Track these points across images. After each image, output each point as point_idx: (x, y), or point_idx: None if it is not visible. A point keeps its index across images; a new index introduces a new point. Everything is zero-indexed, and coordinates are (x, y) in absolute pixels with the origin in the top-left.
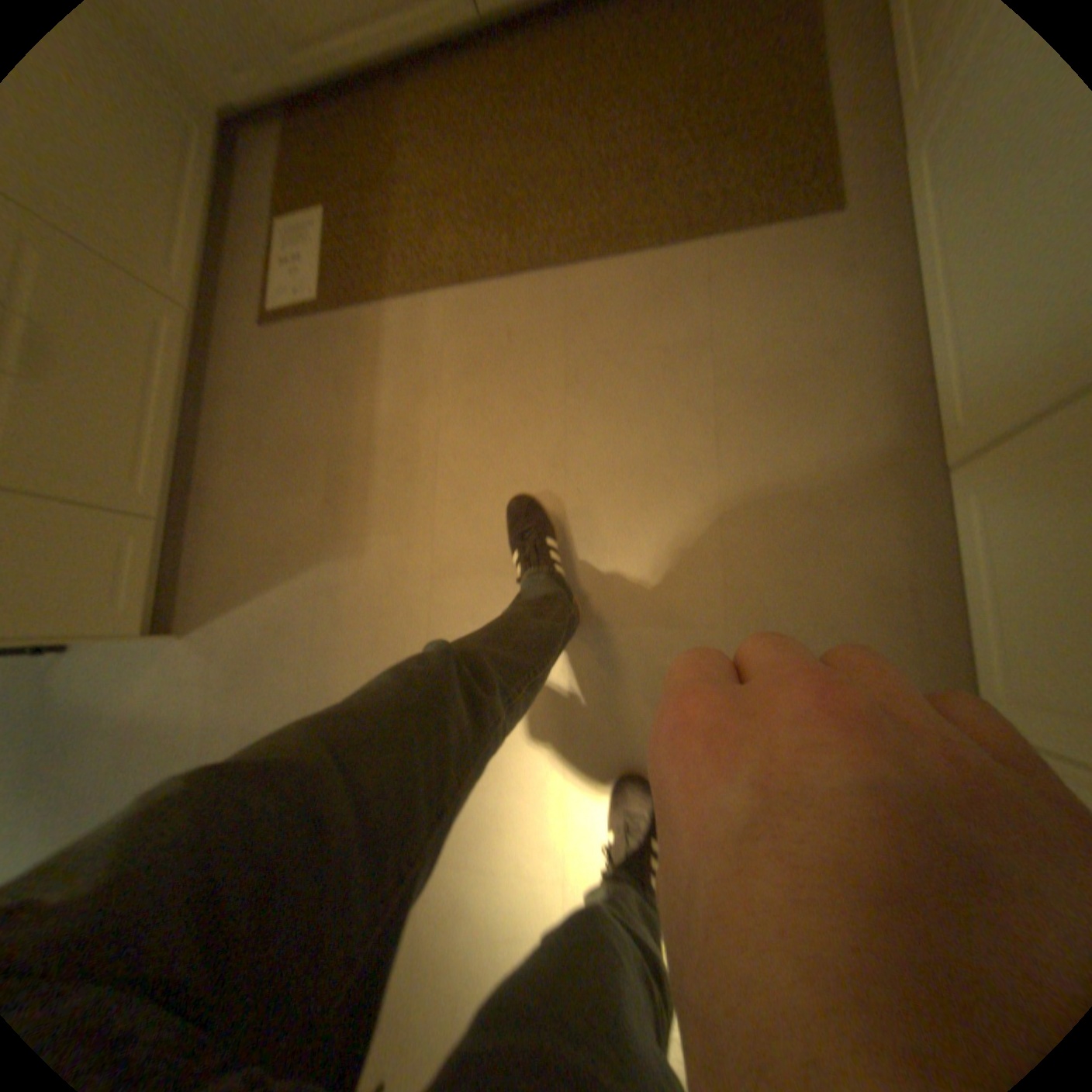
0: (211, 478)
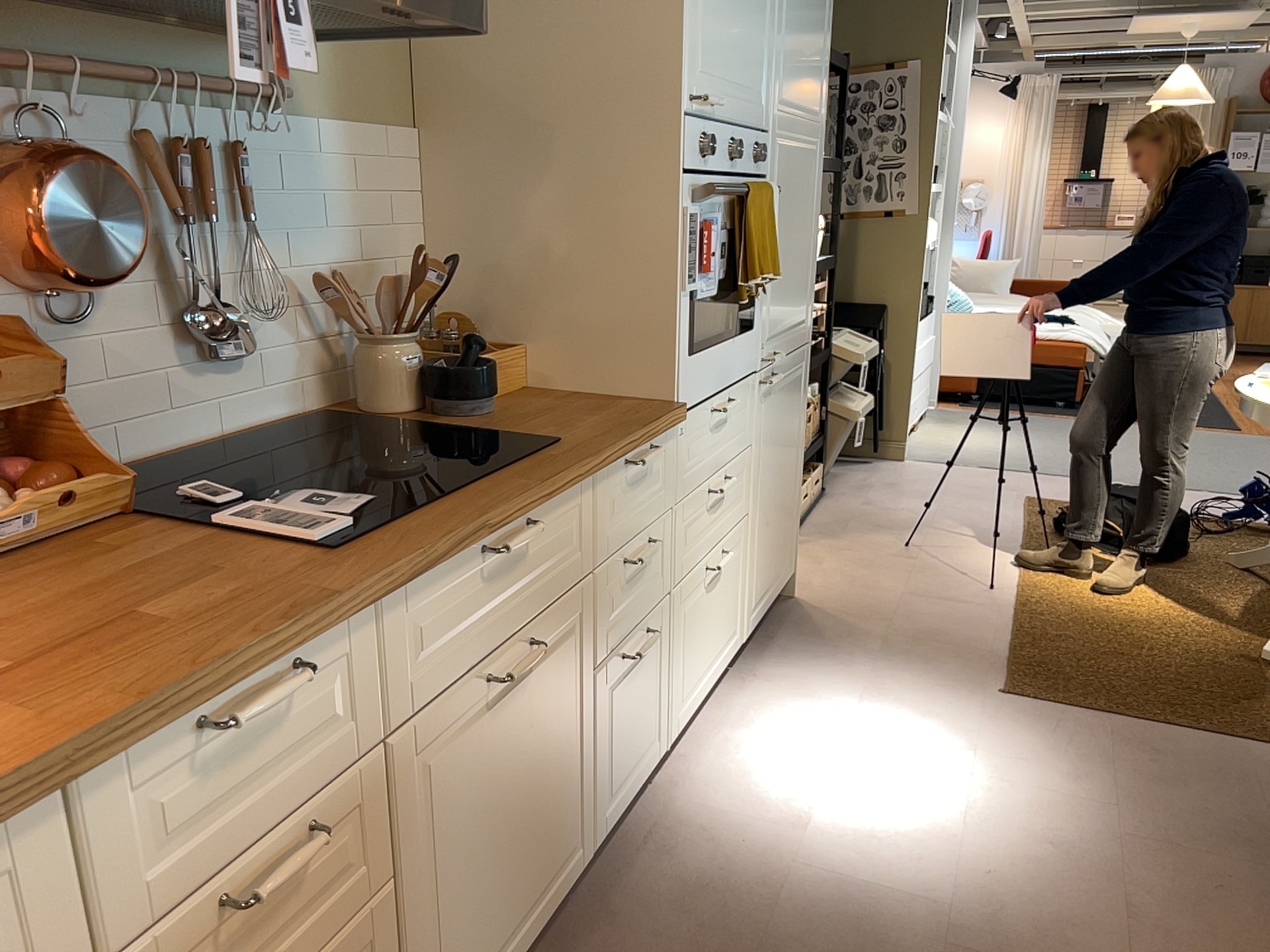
0: None
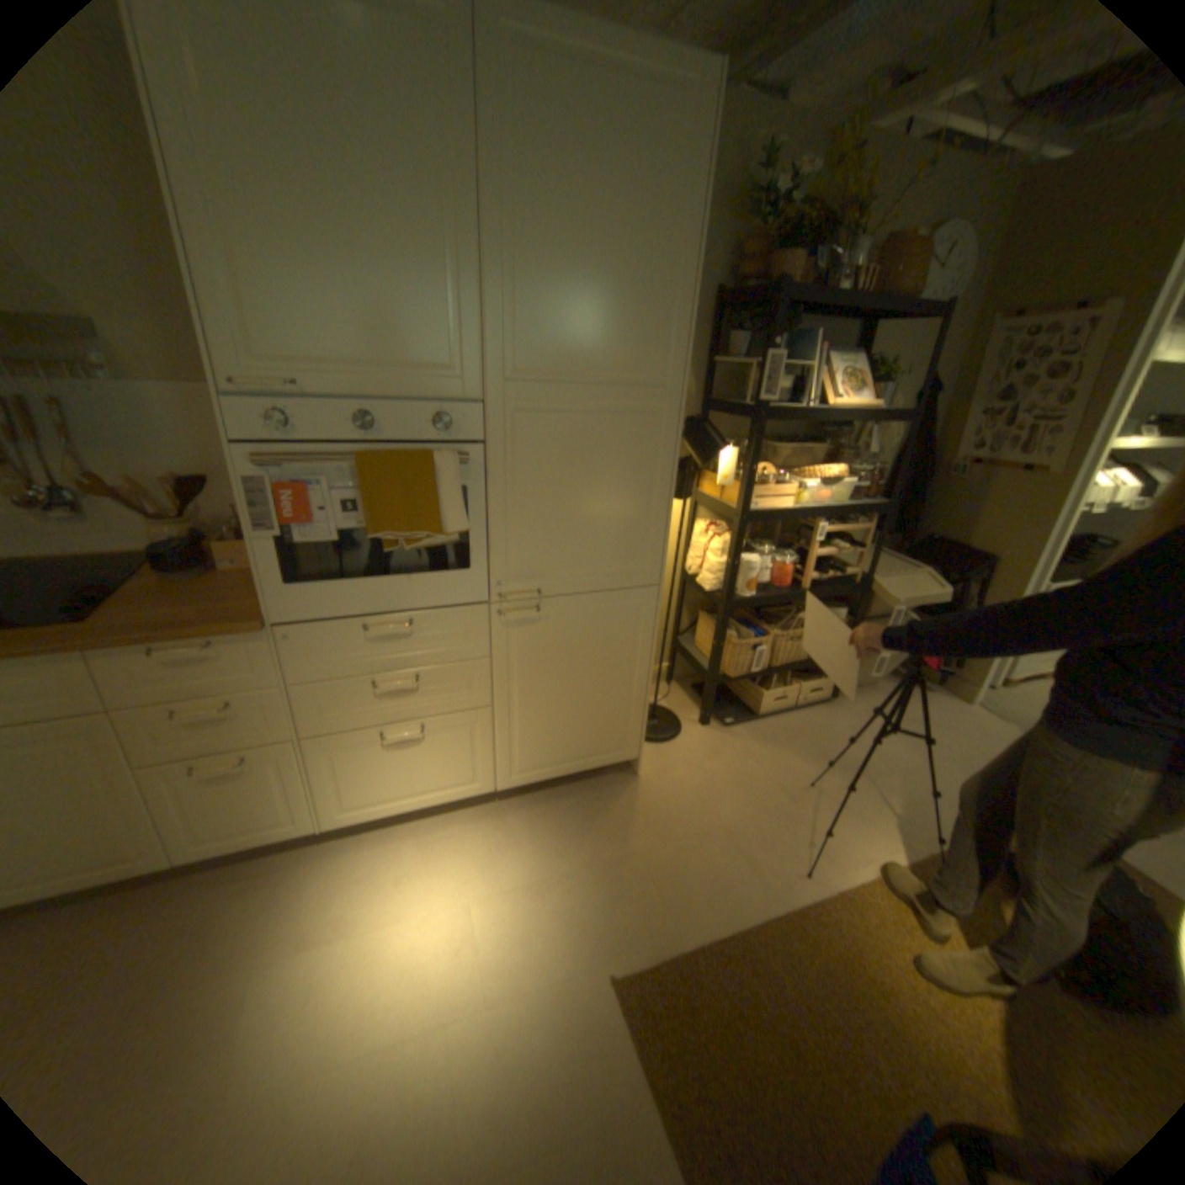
0: None
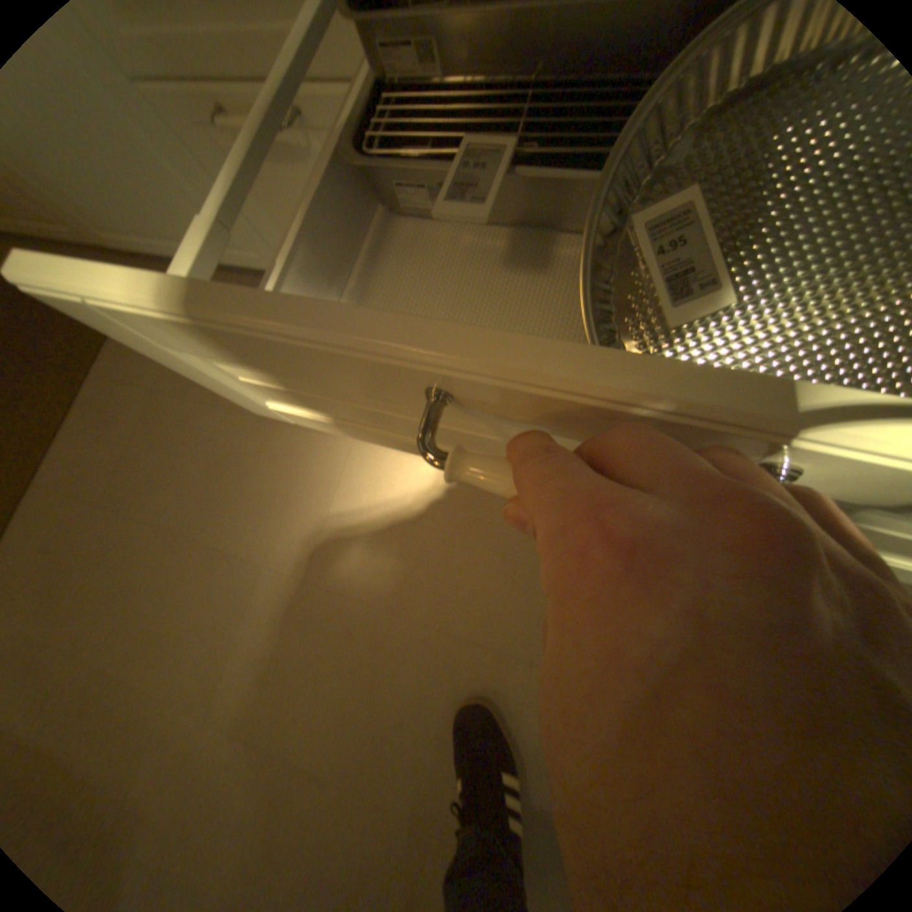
0: None
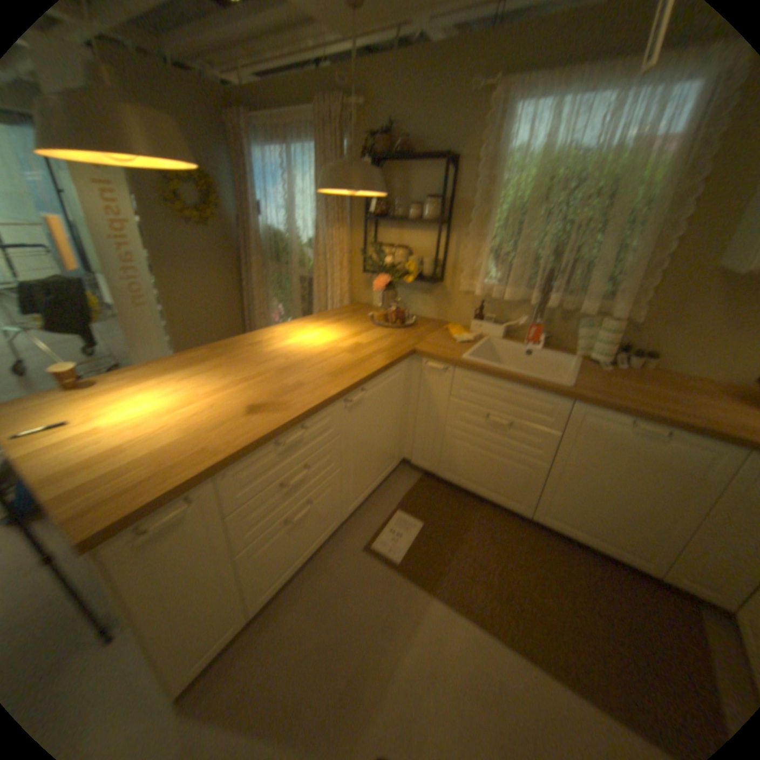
0: (281, 610)
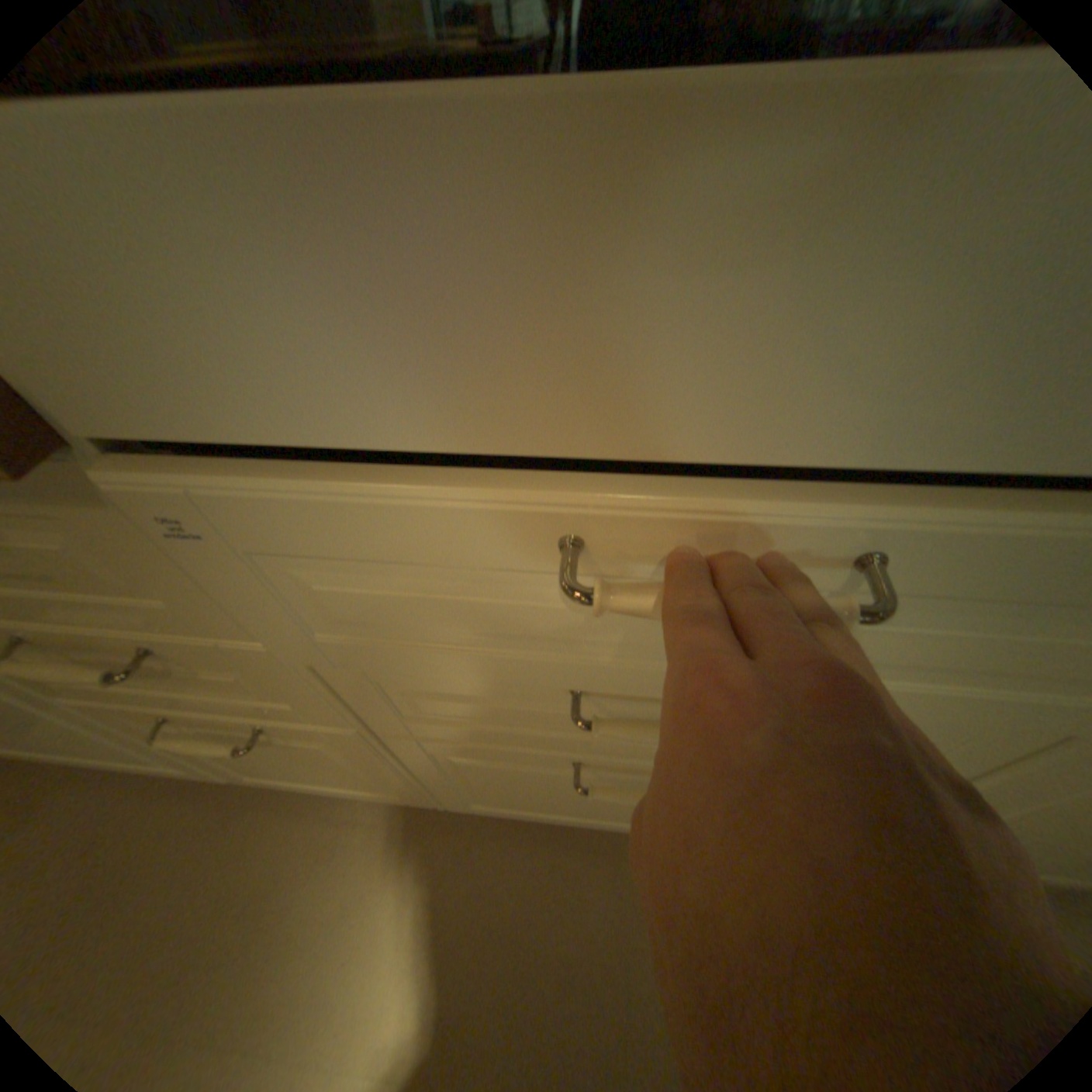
0: None
